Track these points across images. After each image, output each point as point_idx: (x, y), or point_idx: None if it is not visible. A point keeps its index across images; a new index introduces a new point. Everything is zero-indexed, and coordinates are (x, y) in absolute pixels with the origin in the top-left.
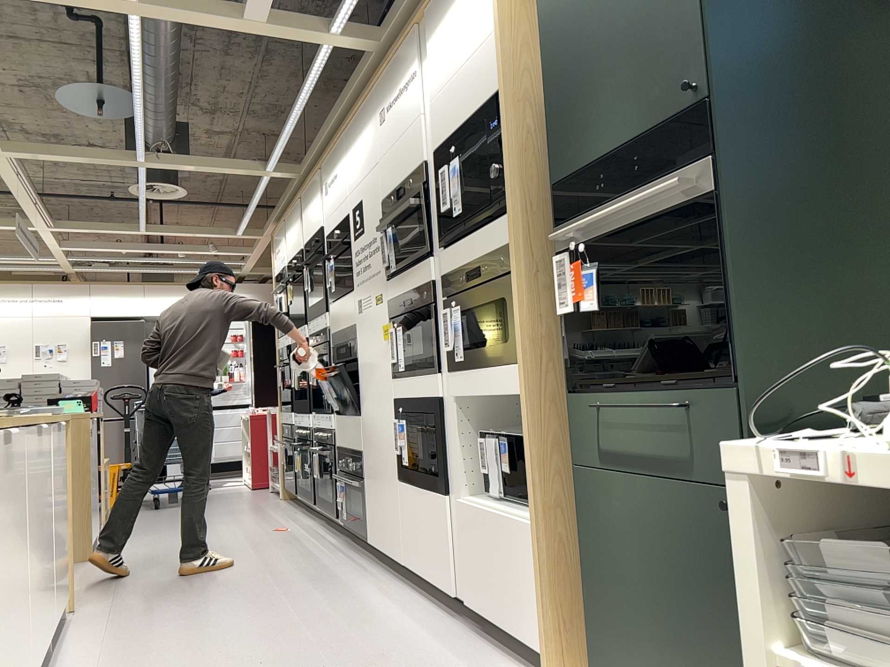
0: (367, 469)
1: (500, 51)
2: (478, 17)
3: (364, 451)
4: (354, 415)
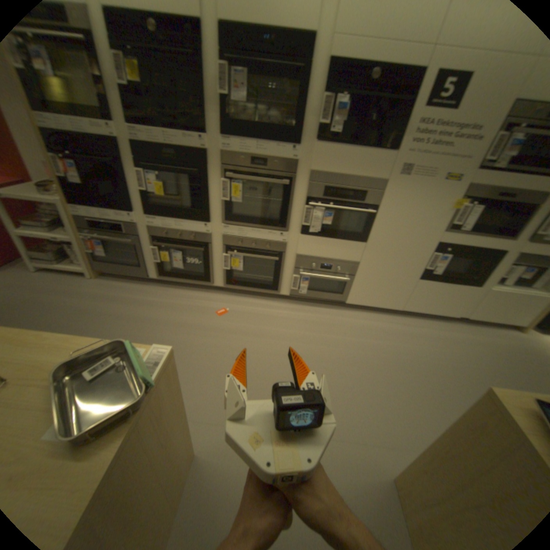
0: (364, 271)
1: None
2: None
3: (364, 262)
4: (353, 240)
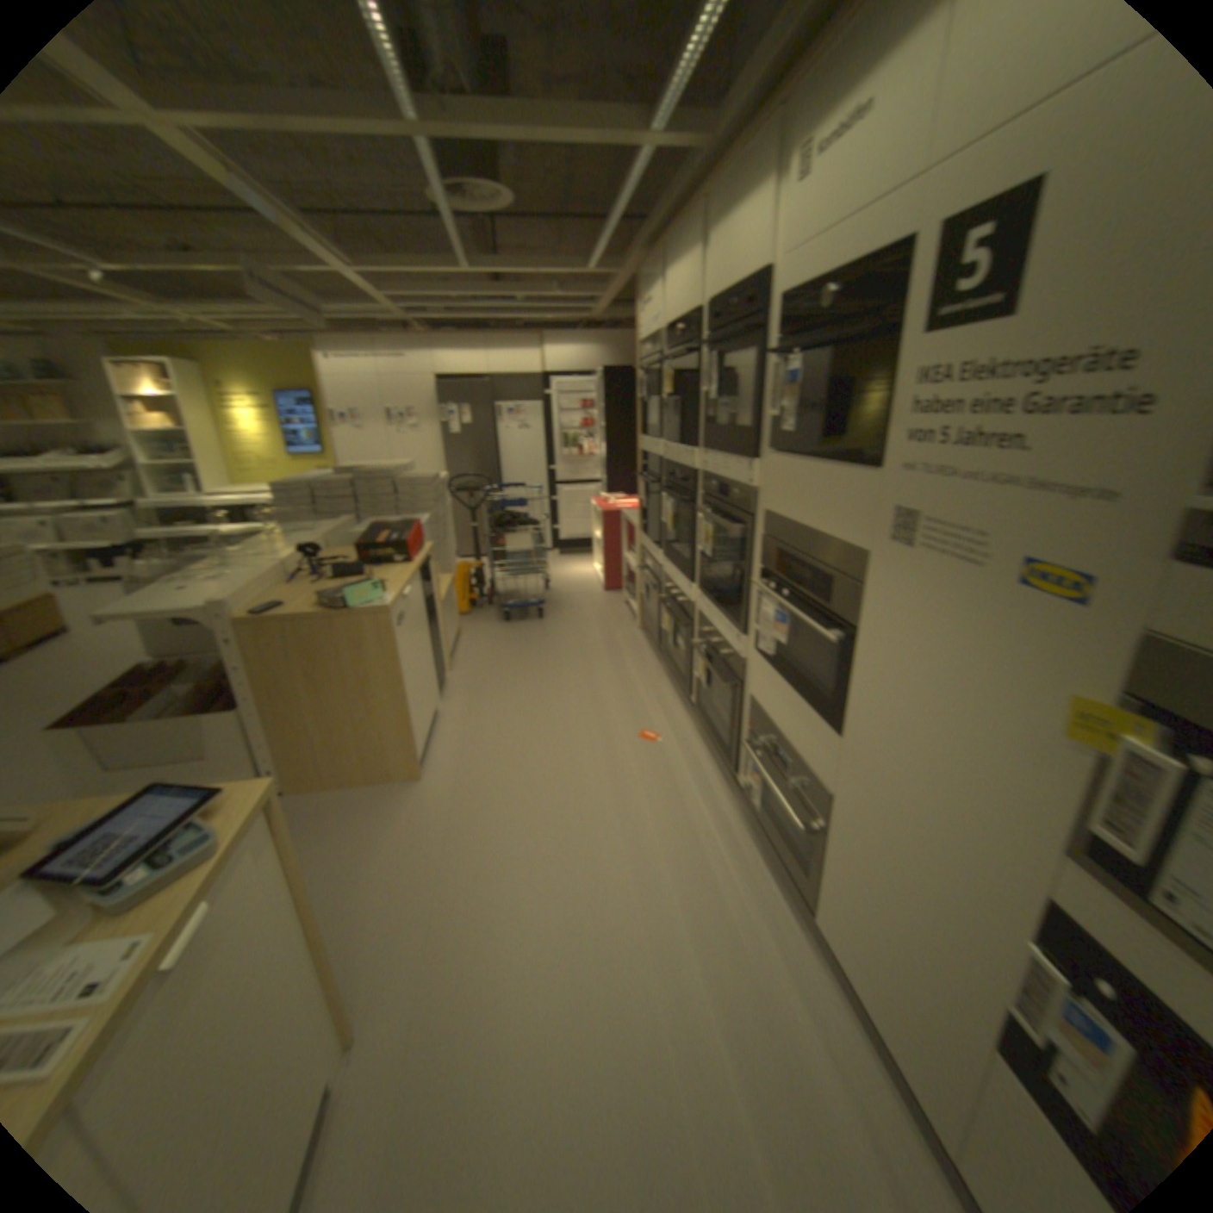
0: (841, 838)
1: None
2: None
3: (839, 803)
4: (818, 713)
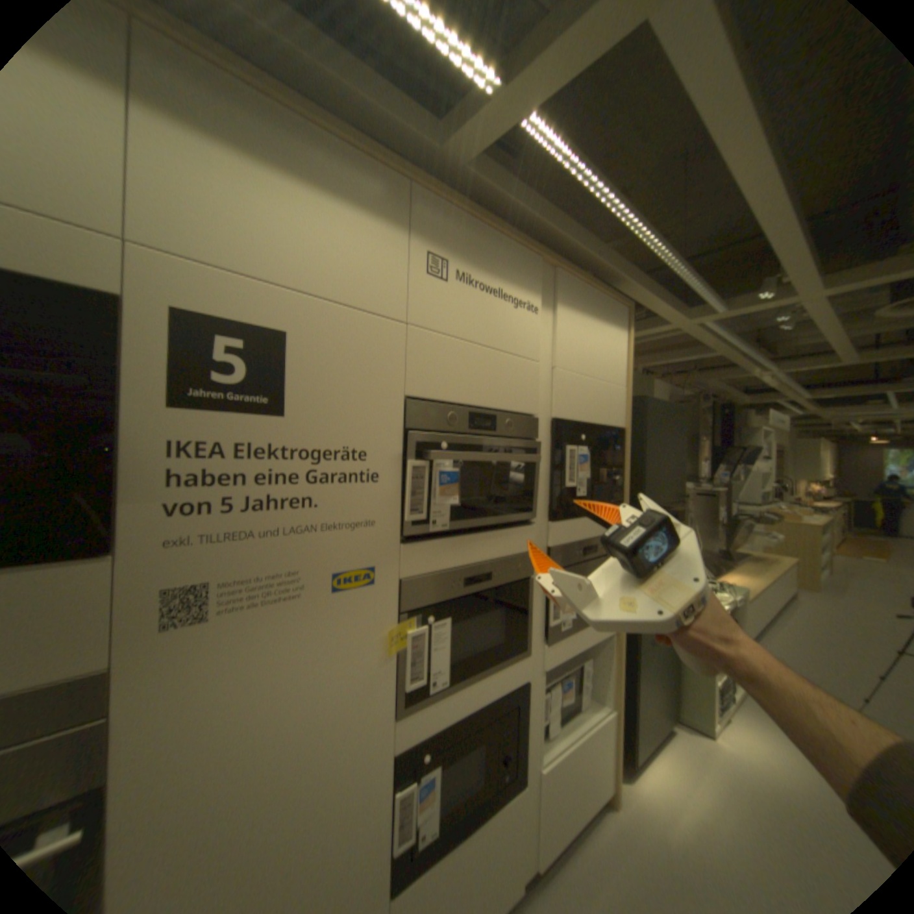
0: None
1: (627, 406)
2: (612, 360)
3: None
4: None
